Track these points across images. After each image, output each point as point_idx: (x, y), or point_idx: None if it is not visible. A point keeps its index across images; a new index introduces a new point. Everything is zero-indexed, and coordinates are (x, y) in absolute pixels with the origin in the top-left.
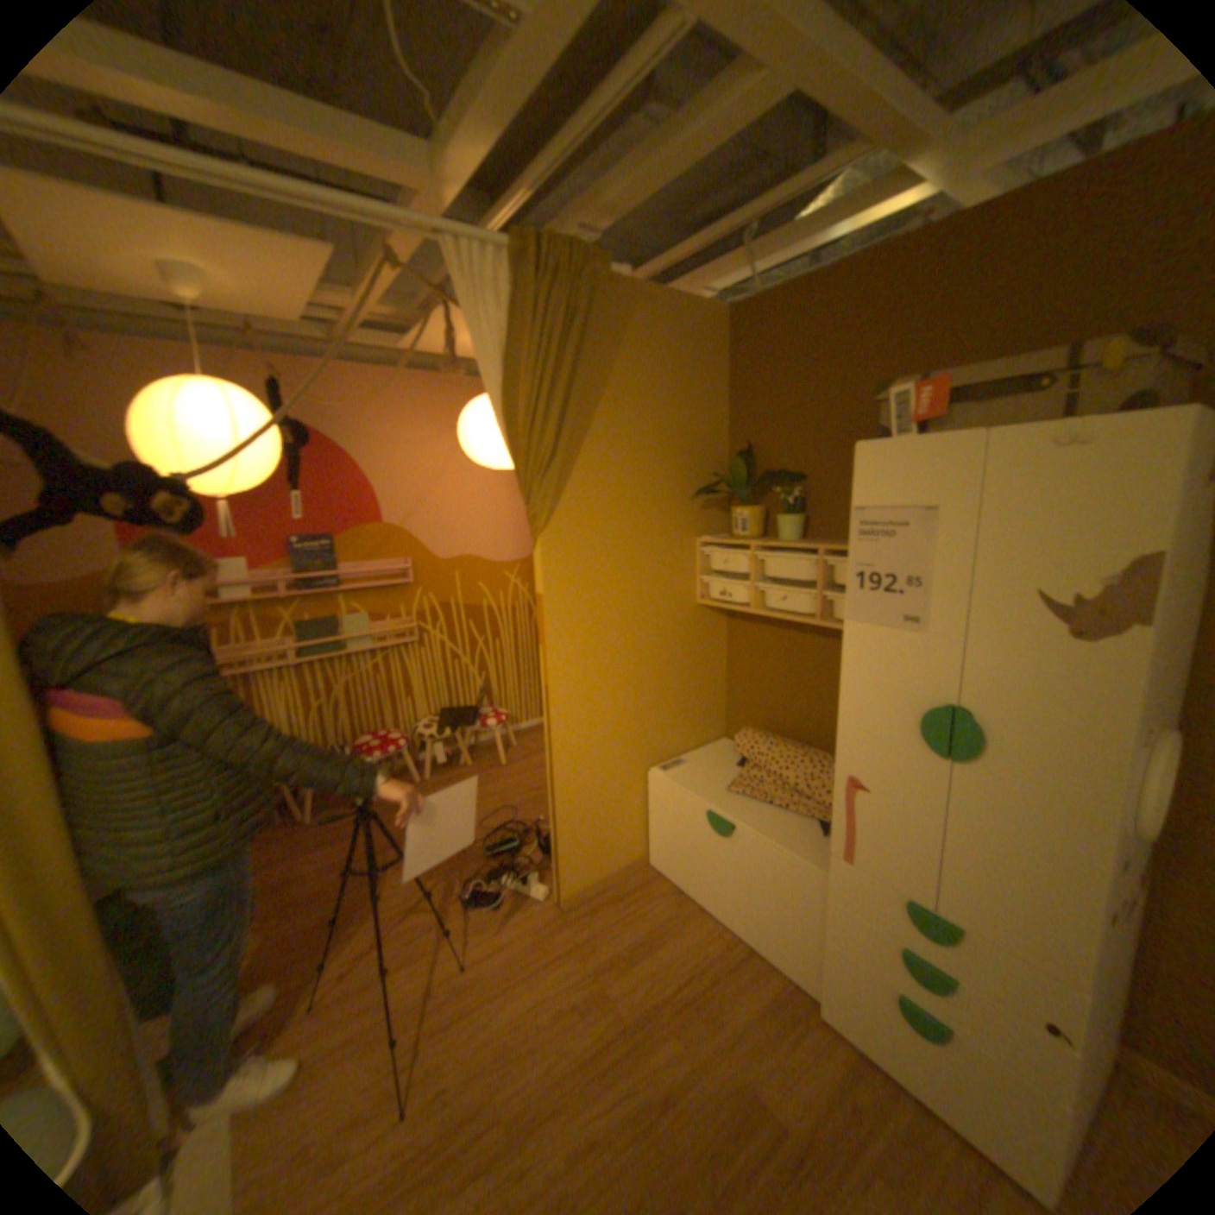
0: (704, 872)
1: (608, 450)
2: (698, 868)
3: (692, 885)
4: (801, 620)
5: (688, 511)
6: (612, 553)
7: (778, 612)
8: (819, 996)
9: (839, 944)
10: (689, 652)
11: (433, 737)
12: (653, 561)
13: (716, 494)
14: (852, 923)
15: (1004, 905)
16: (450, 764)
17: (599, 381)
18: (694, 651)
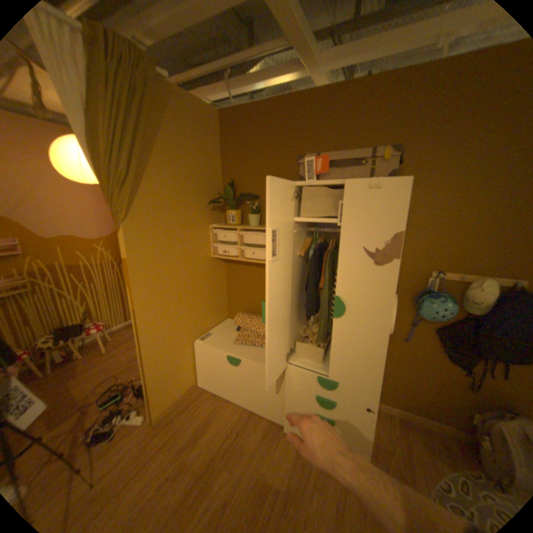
0: (226, 384)
1: (161, 177)
2: (223, 382)
3: (221, 390)
4: (263, 262)
5: (206, 212)
6: (168, 233)
7: (252, 259)
8: (281, 423)
9: (290, 400)
10: (210, 281)
11: (52, 347)
12: (190, 237)
13: (219, 203)
14: (295, 390)
15: (352, 370)
16: (66, 360)
17: (153, 136)
18: (212, 280)
